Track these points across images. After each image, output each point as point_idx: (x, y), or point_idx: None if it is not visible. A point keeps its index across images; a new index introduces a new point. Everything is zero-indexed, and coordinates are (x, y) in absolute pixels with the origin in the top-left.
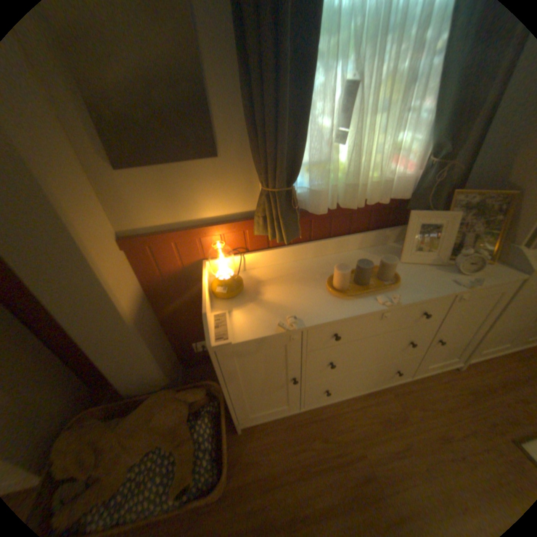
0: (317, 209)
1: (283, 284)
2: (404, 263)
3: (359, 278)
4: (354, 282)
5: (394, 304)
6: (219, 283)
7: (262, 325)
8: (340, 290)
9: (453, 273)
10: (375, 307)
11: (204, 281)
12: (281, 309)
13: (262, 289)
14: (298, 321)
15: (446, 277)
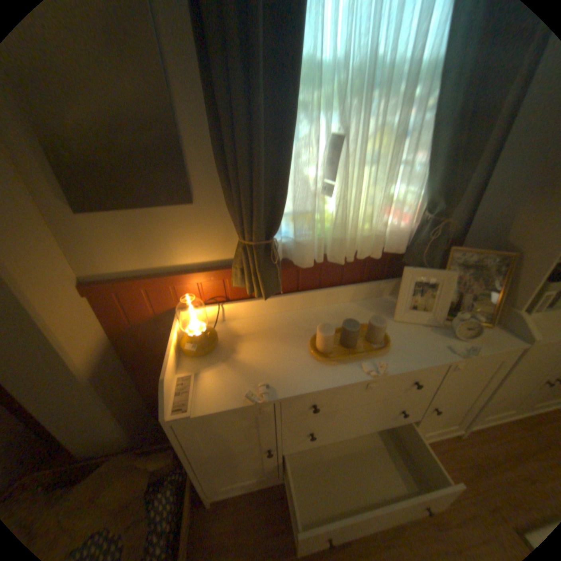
0: (302, 262)
1: (263, 341)
2: (397, 321)
3: (345, 339)
4: (340, 342)
5: (379, 375)
6: (189, 339)
7: (230, 393)
8: (323, 353)
9: (449, 337)
10: (359, 377)
11: (173, 335)
12: (254, 373)
13: (238, 346)
14: (270, 391)
15: (441, 341)
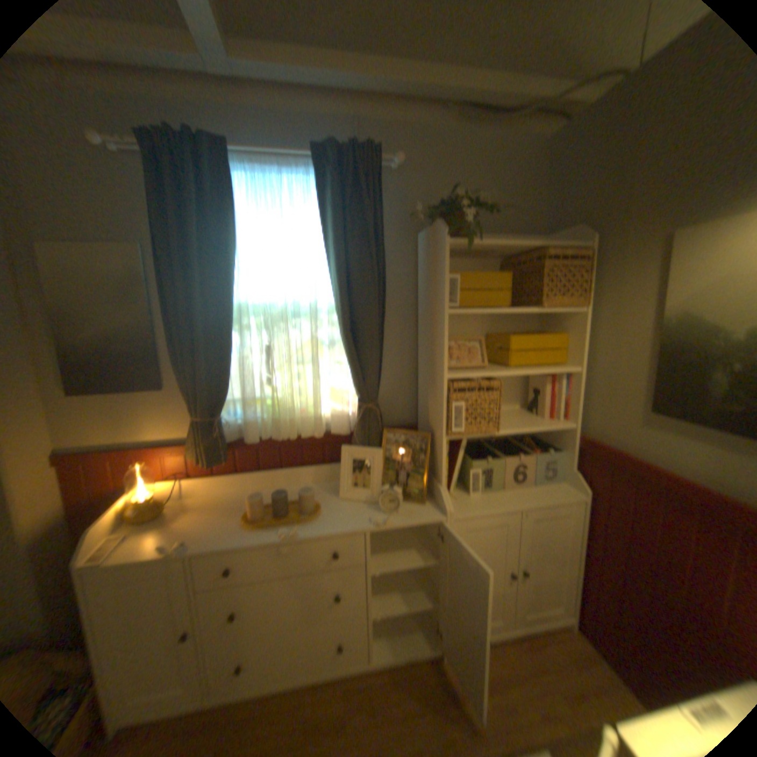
0: (247, 441)
1: (203, 516)
2: (340, 501)
3: (274, 512)
4: (271, 516)
5: (284, 539)
6: (130, 508)
7: (144, 553)
8: (247, 523)
9: (376, 513)
10: (269, 542)
11: (117, 505)
12: (177, 539)
13: (178, 519)
14: (179, 550)
15: (366, 516)
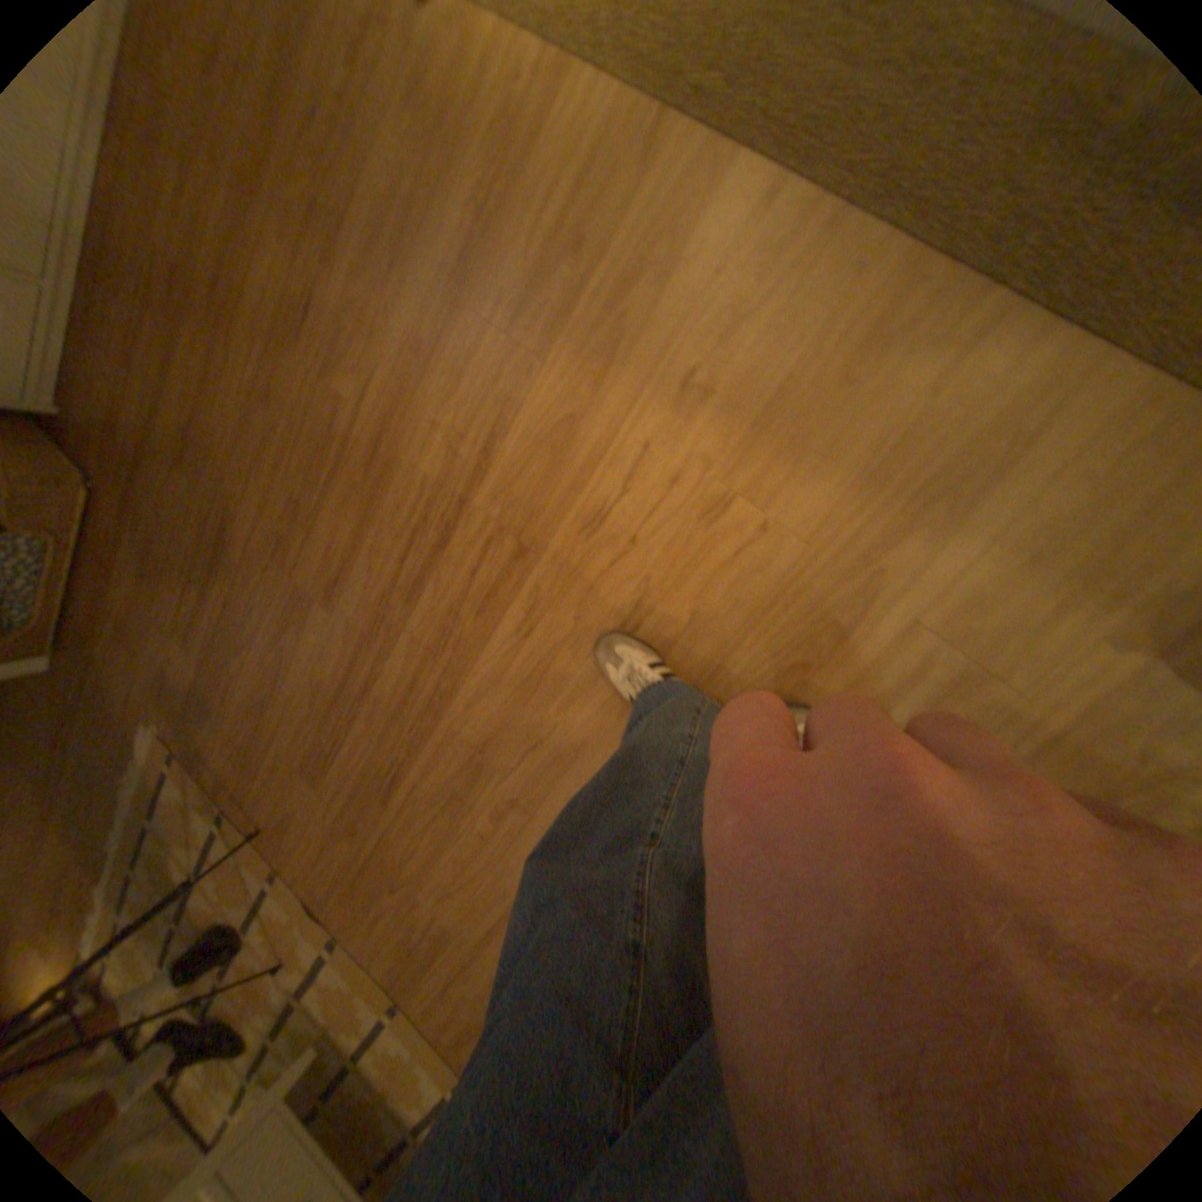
0: None
1: None
2: None
3: None
4: None
5: None
6: None
7: None
8: None
9: None
10: None
11: None
12: None
13: None
14: None
15: None
